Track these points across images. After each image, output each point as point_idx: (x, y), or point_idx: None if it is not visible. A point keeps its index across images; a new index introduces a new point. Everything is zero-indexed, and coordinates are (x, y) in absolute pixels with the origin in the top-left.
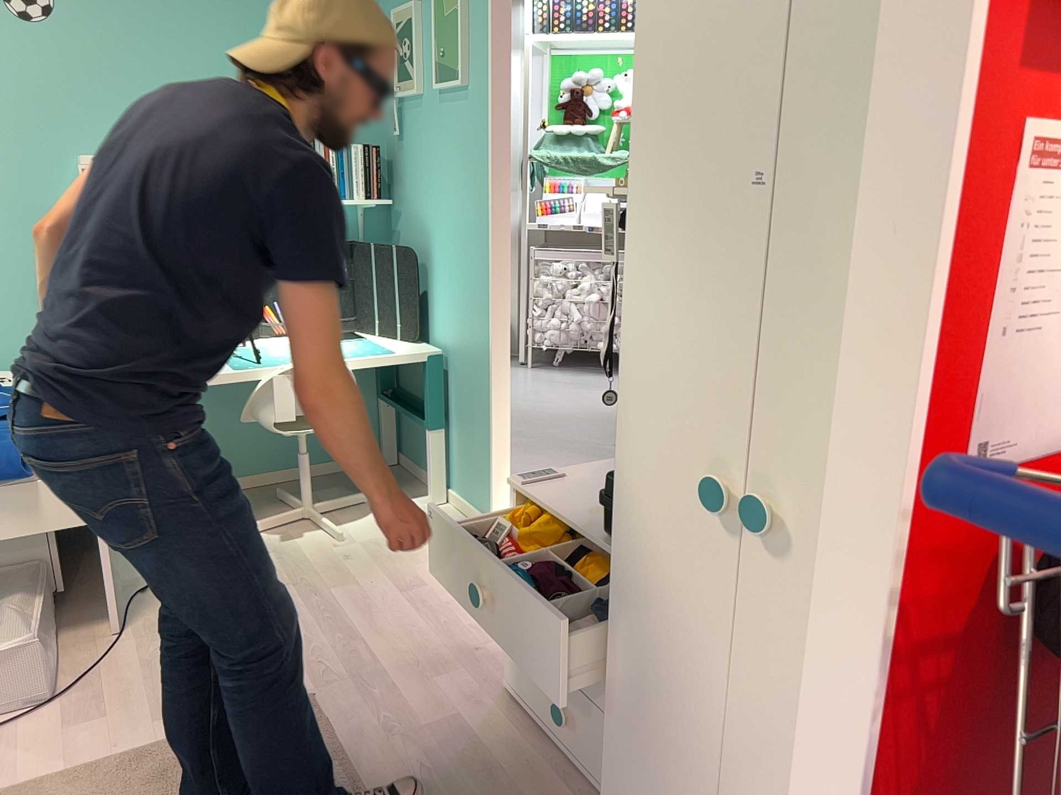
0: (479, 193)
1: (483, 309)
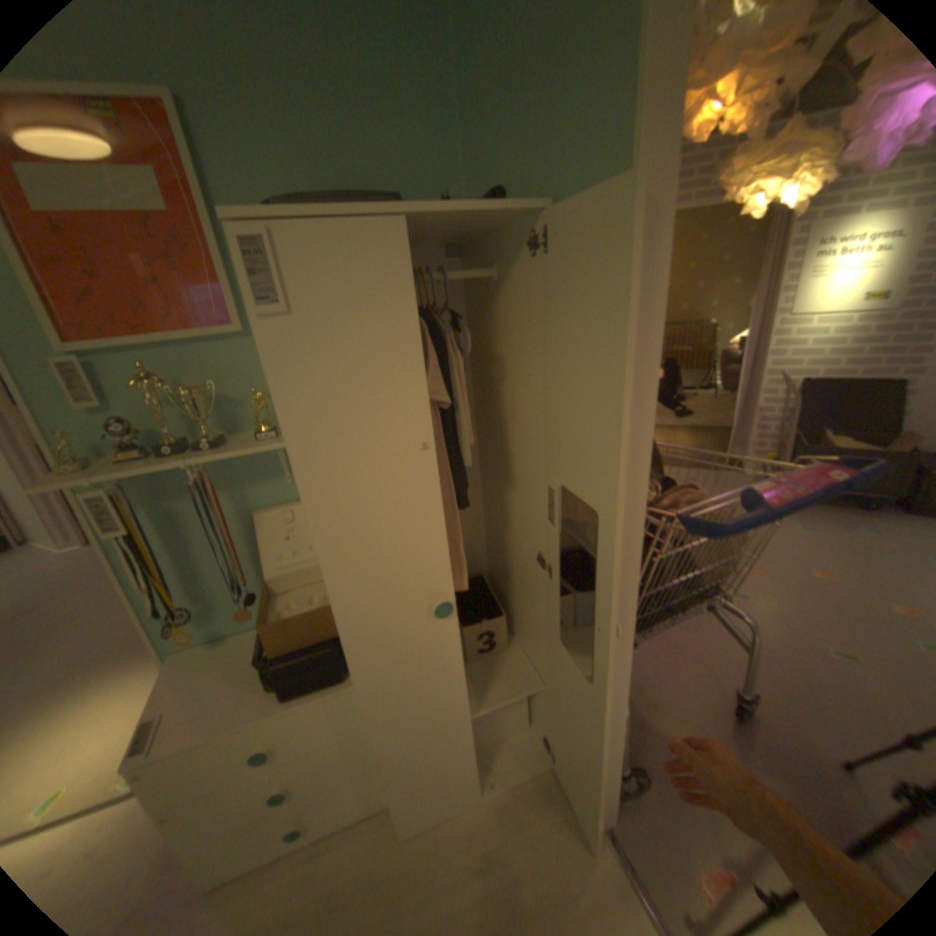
0: None
1: None
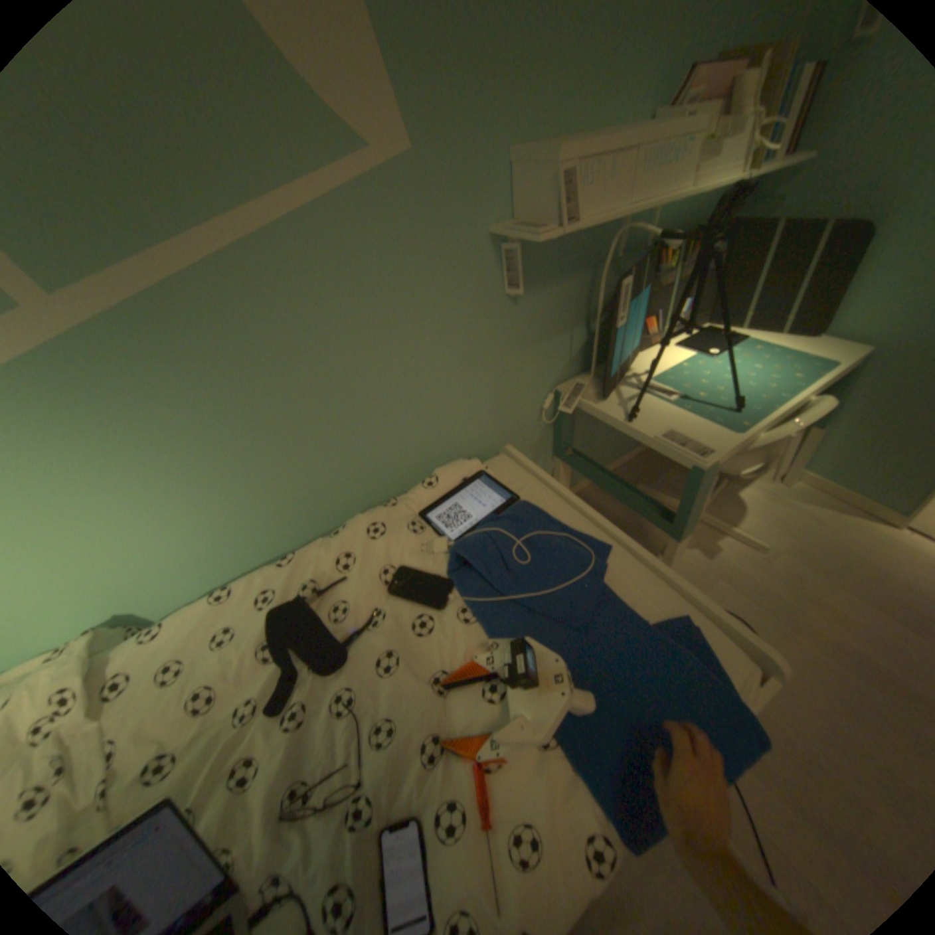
0: None
1: None
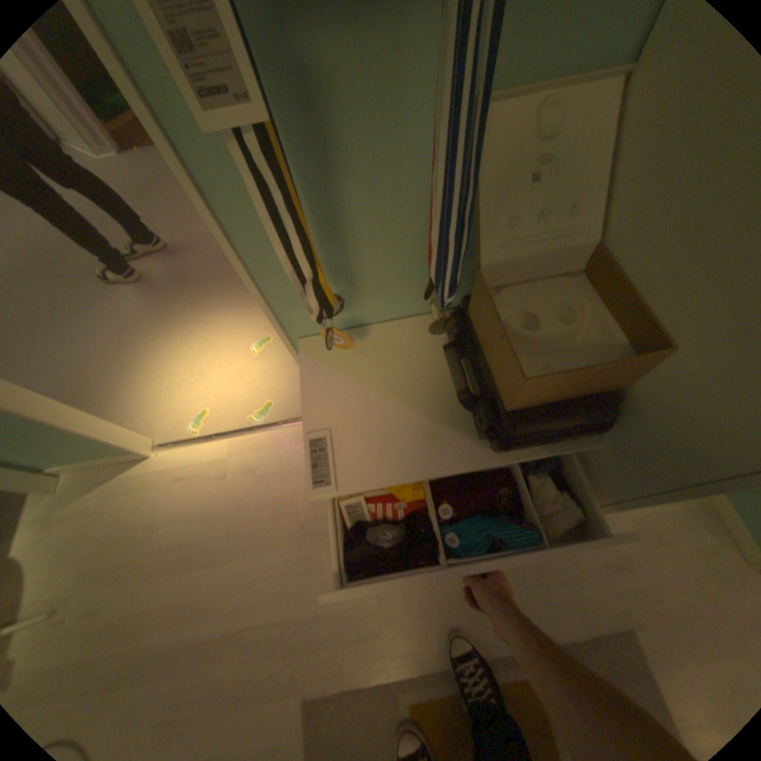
0: None
1: None
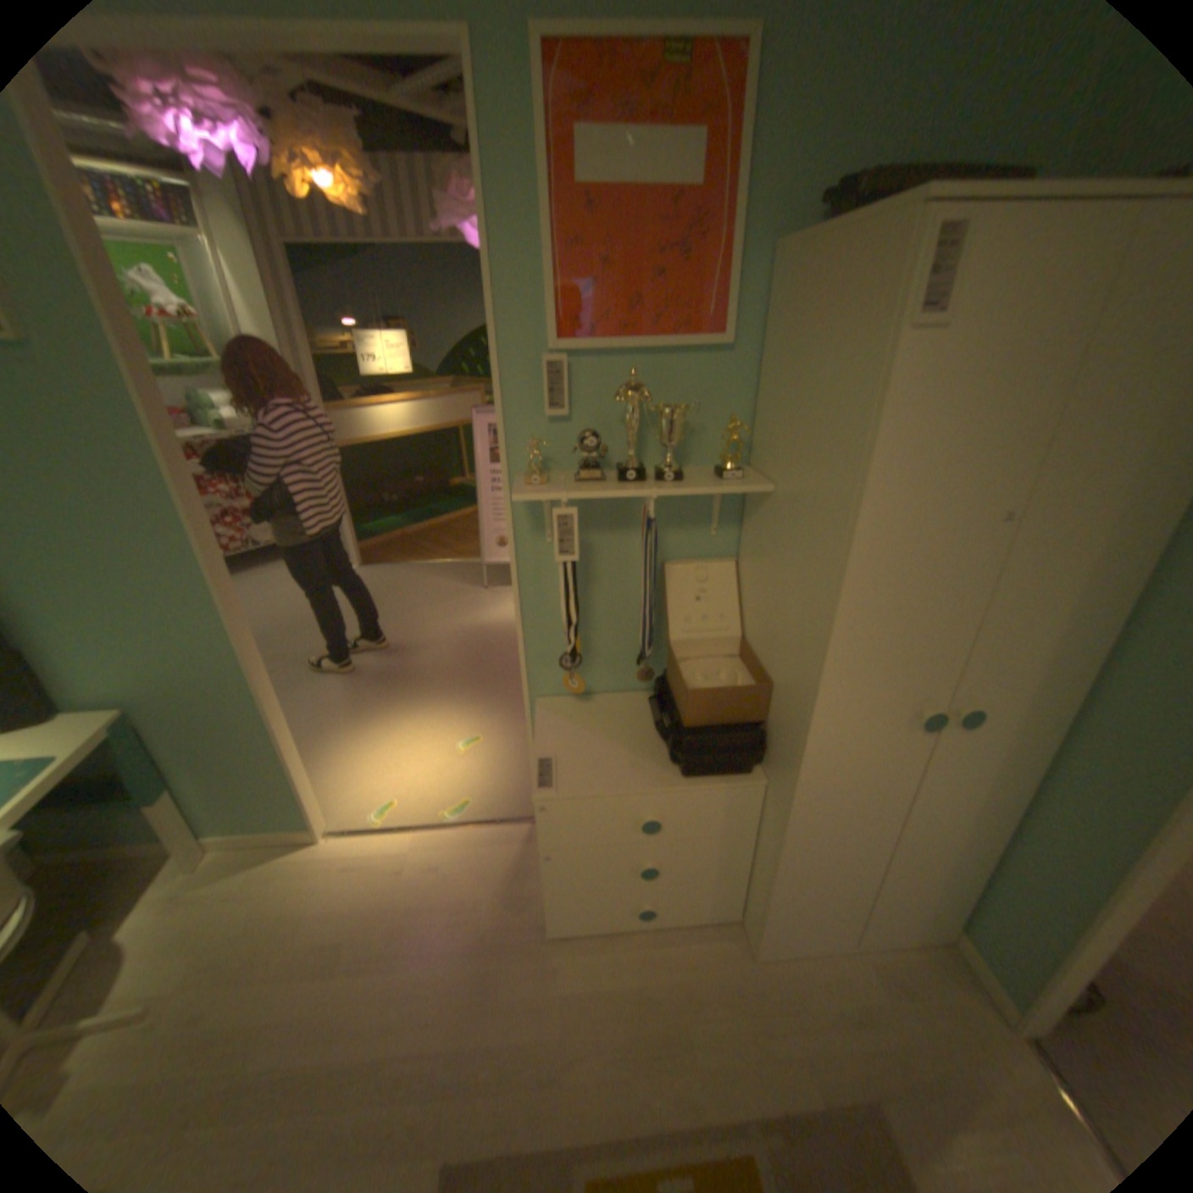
0: (137, 503)
1: (210, 641)
